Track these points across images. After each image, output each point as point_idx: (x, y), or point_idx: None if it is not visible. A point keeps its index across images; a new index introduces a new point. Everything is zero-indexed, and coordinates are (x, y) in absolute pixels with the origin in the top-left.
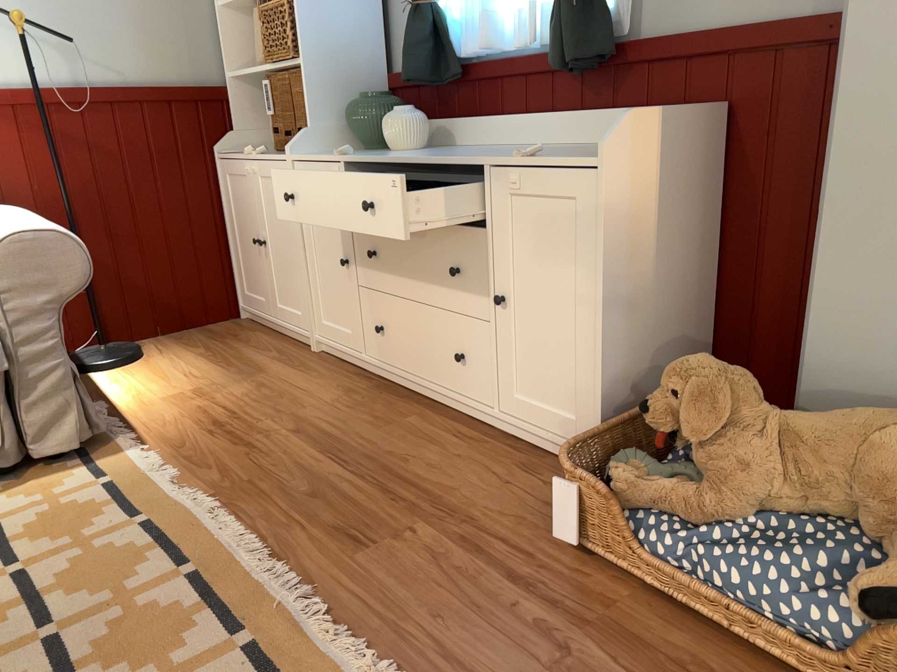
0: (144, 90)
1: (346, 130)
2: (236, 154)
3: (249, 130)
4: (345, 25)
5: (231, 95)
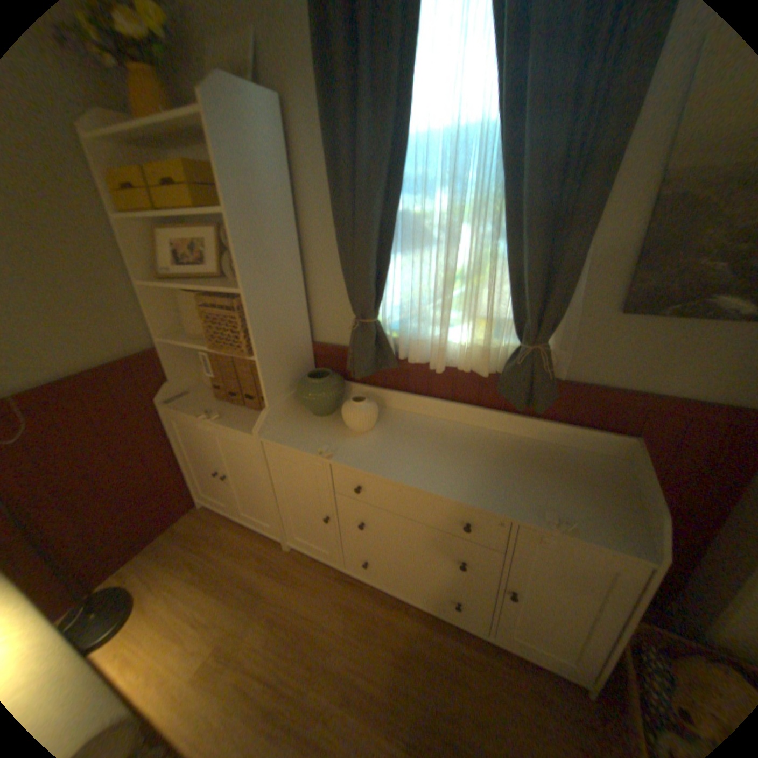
0: (73, 376)
1: (293, 396)
2: (177, 402)
3: (180, 375)
4: (285, 318)
5: (160, 353)
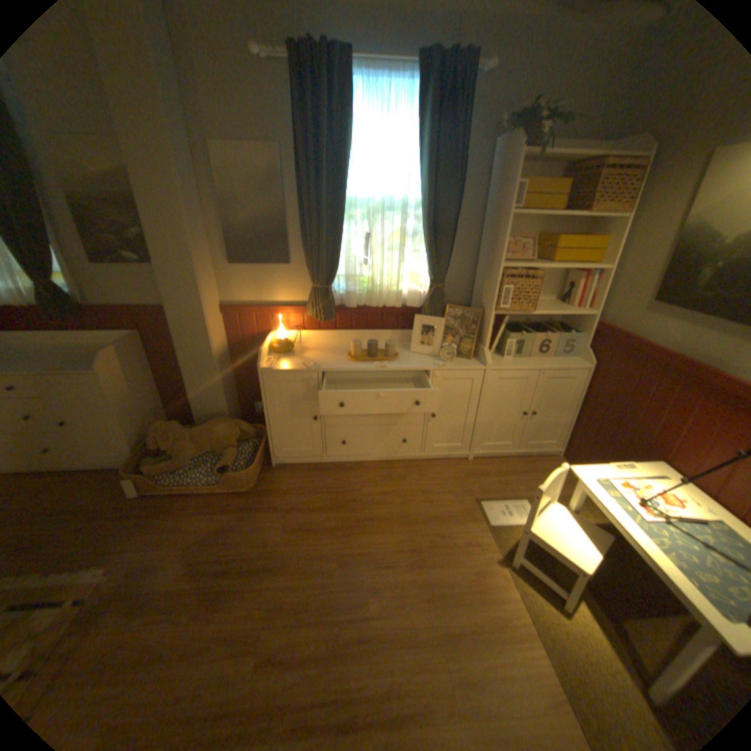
0: None
1: None
2: None
3: None
4: None
5: None
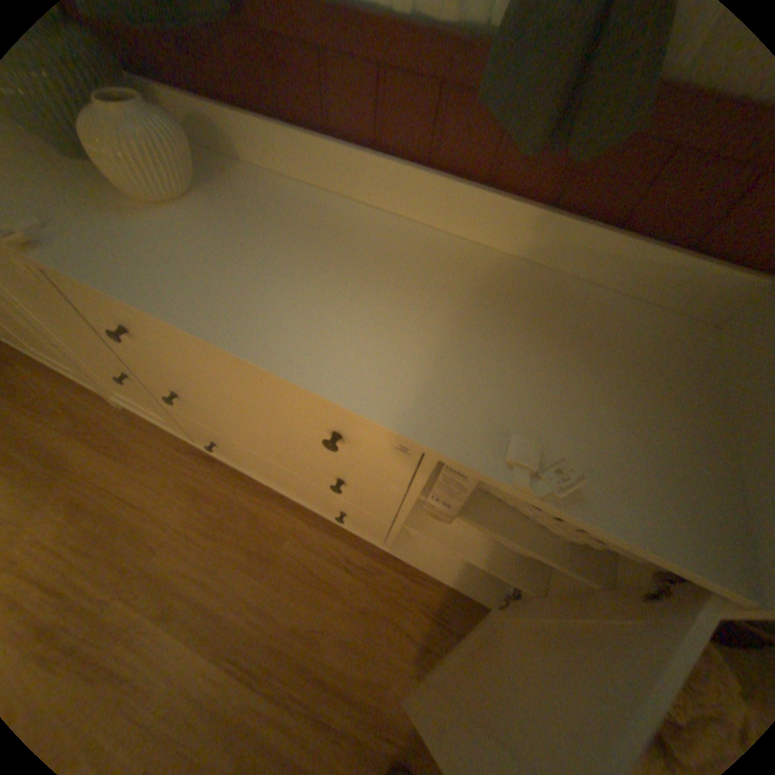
0: None
1: None
2: None
3: None
4: None
5: None
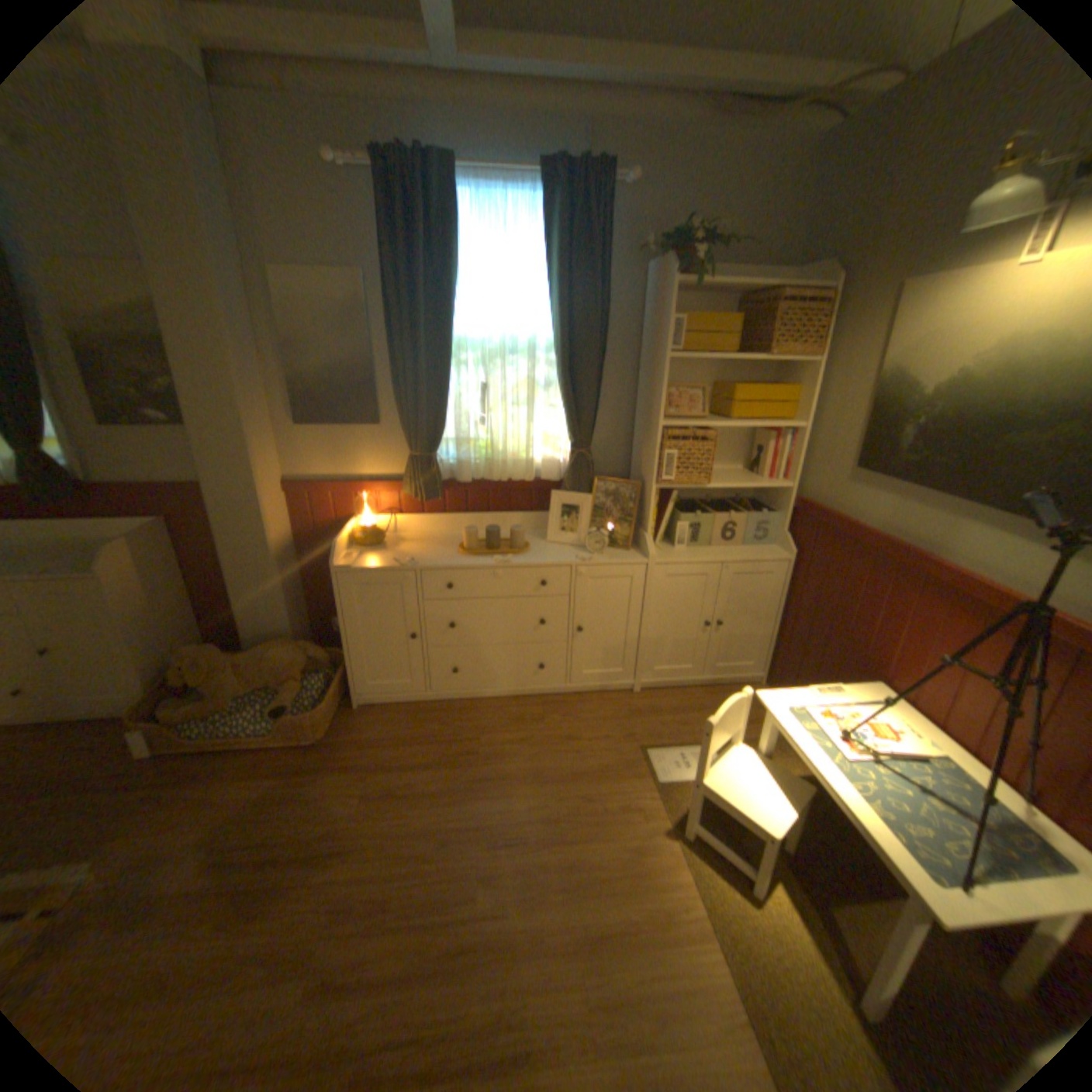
0: None
1: None
2: None
3: None
4: None
5: None
